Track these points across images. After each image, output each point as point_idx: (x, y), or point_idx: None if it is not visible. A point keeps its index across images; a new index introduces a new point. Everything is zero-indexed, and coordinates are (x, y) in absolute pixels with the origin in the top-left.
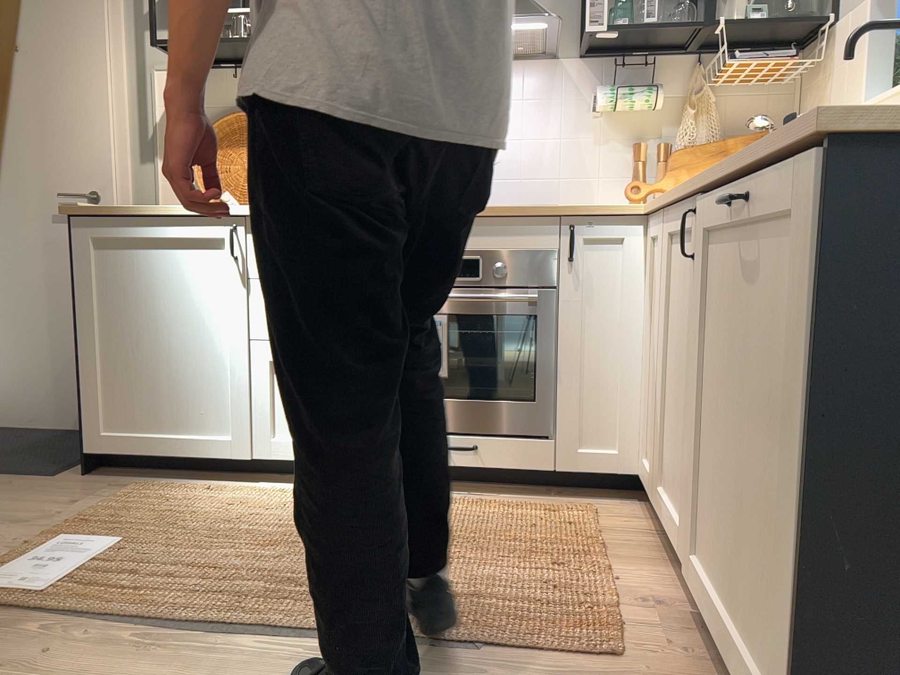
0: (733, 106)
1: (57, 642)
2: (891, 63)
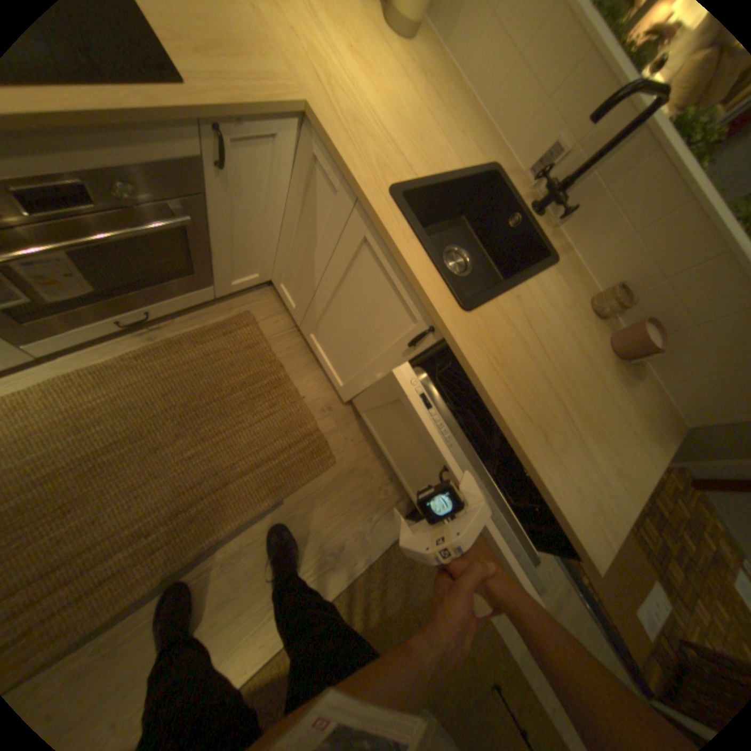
0: None
1: None
2: None
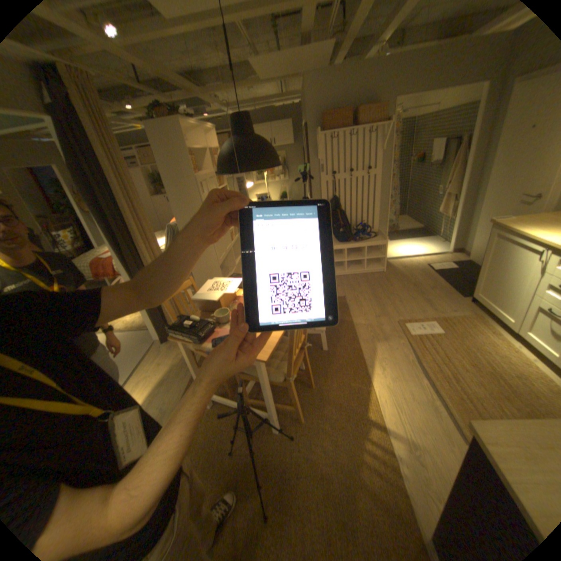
0: None
1: (402, 347)
2: None
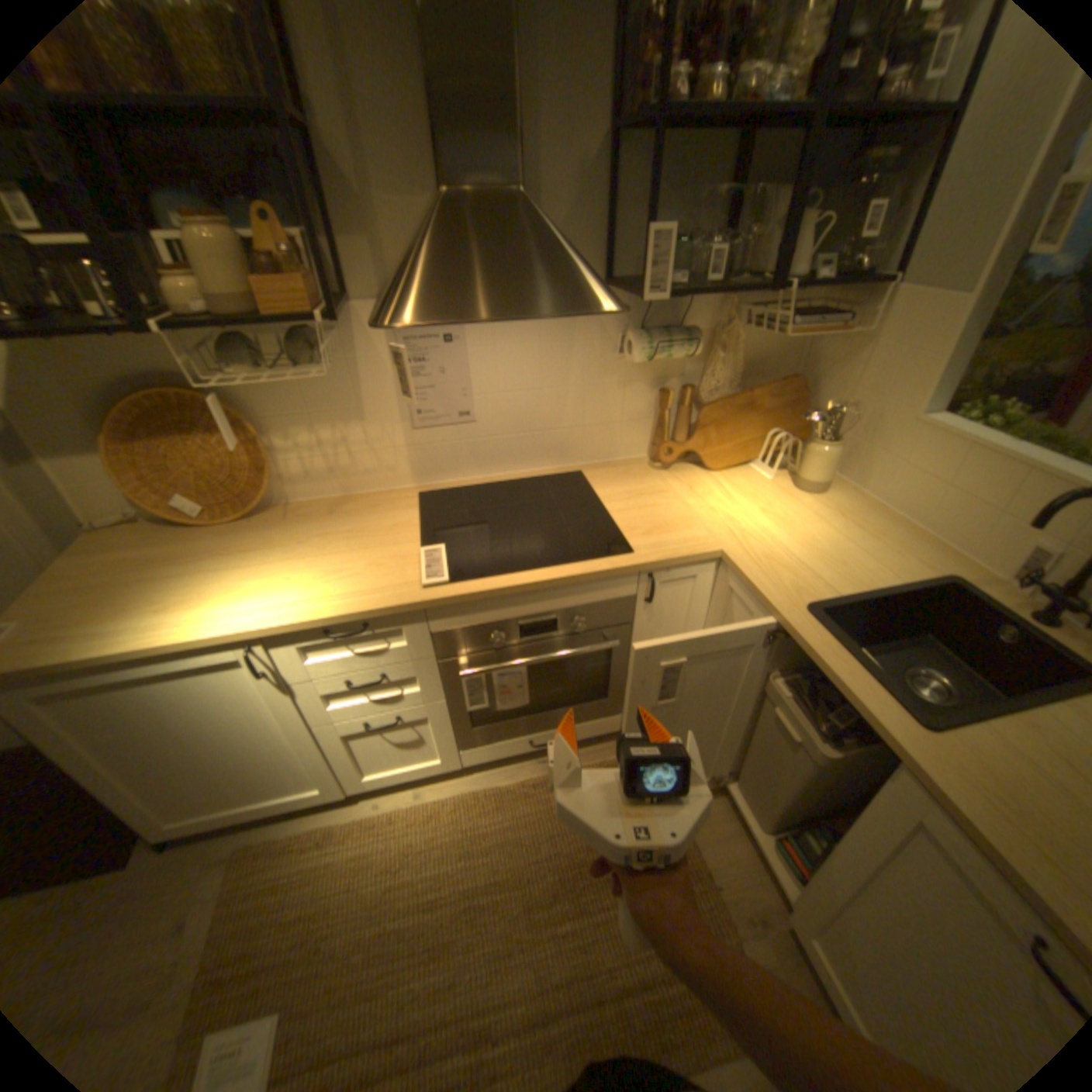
0: (756, 336)
1: None
2: (962, 371)
